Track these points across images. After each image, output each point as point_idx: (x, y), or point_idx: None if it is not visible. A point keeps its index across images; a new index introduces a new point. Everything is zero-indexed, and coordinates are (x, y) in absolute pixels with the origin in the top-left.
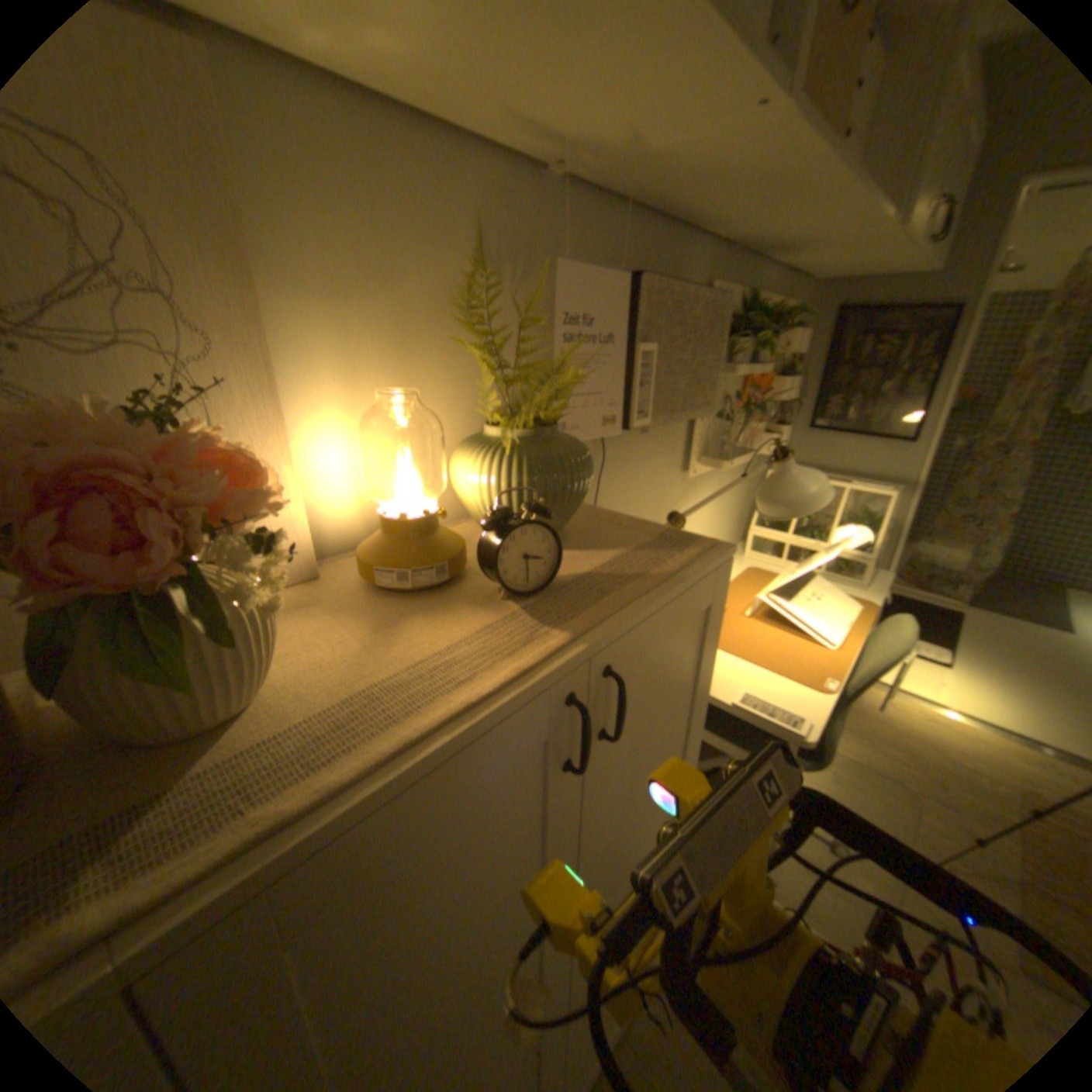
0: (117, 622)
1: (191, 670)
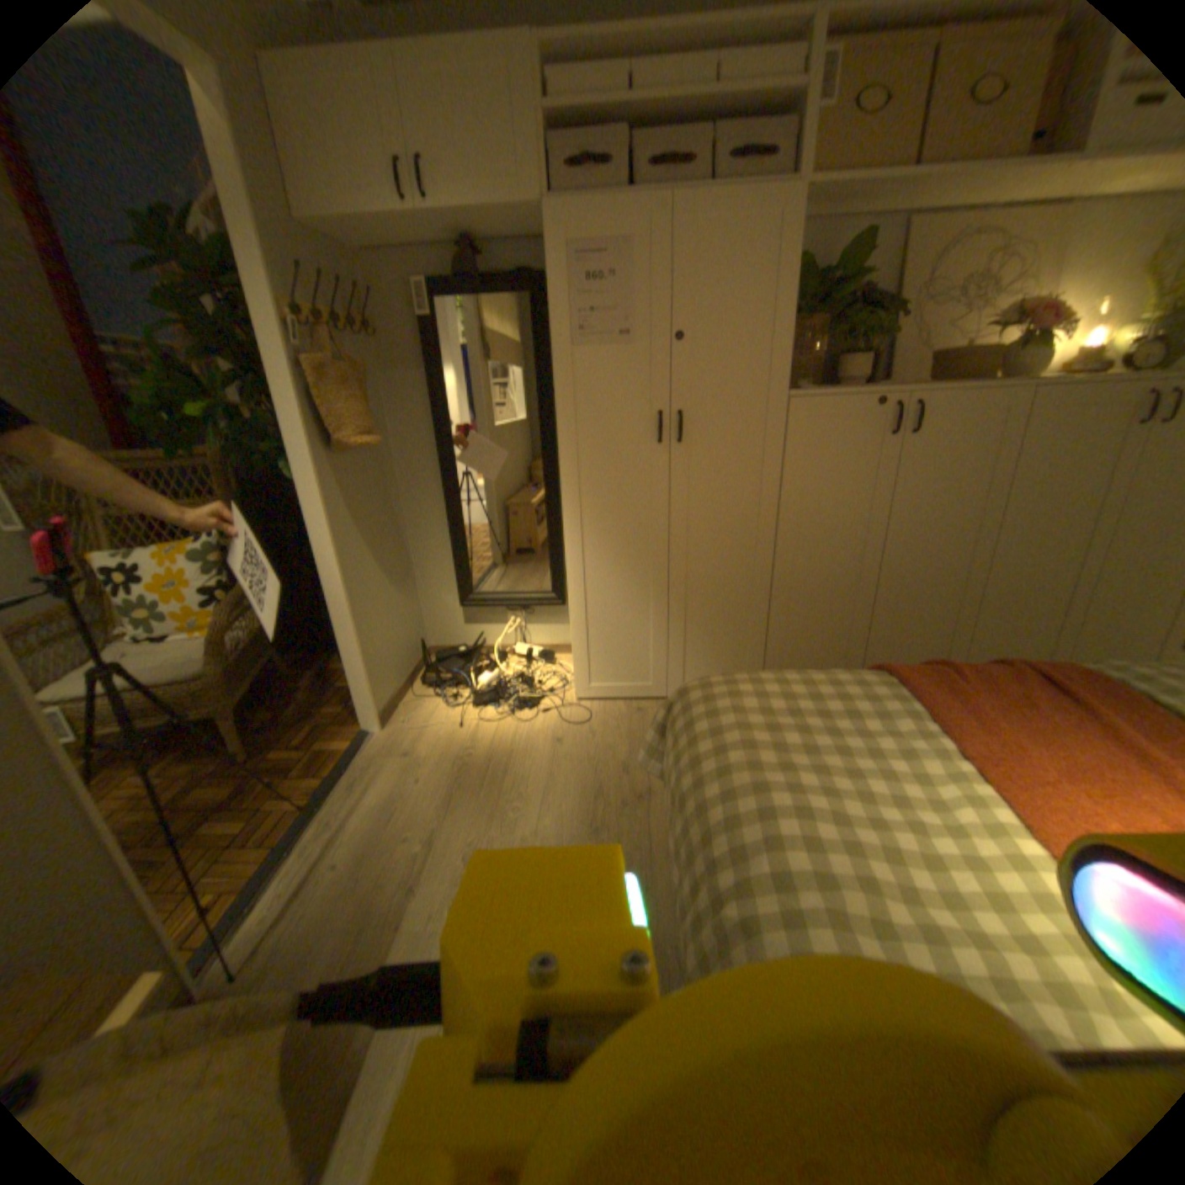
0: (1031, 344)
1: (1040, 357)
